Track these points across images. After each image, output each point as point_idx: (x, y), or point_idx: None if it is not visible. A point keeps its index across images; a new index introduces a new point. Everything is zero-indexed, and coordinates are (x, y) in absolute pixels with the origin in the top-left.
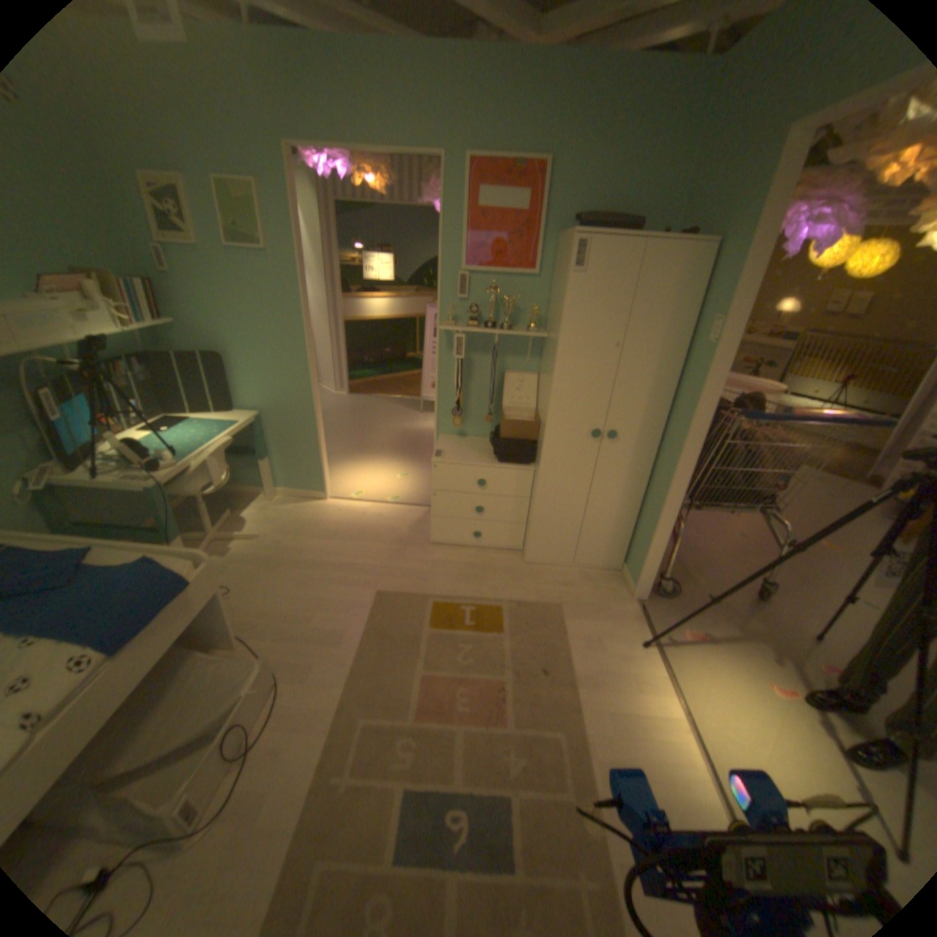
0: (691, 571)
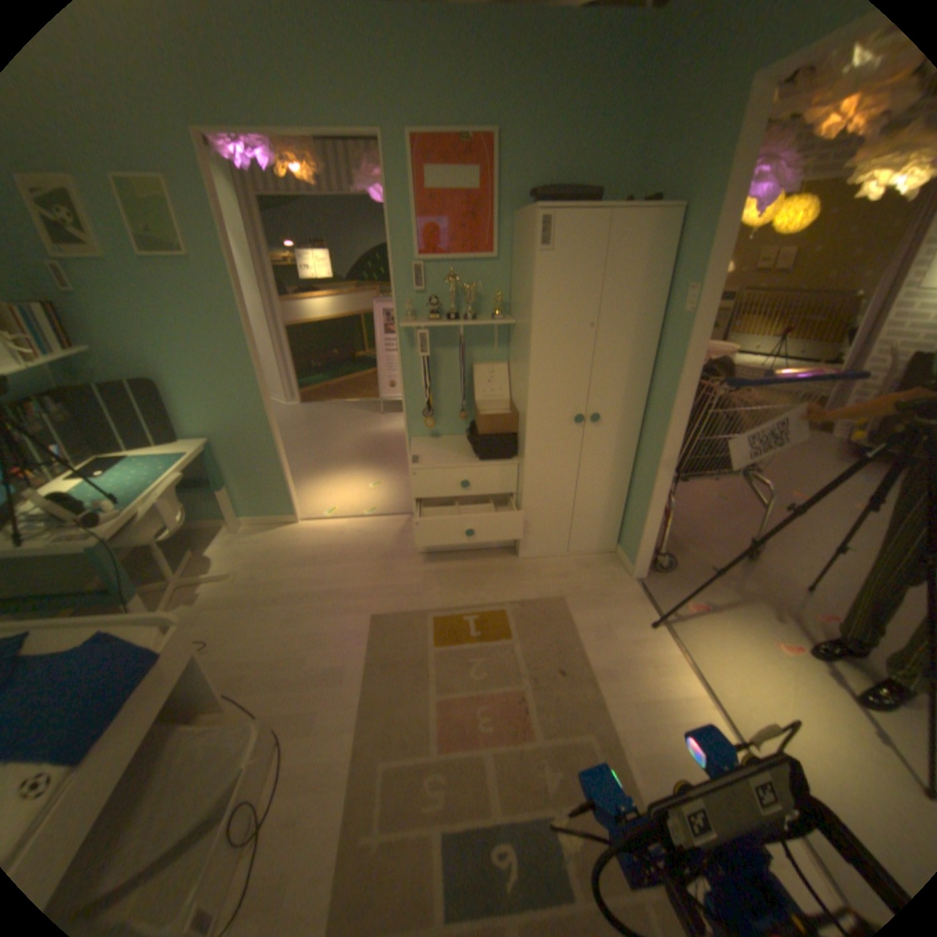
0: (681, 542)
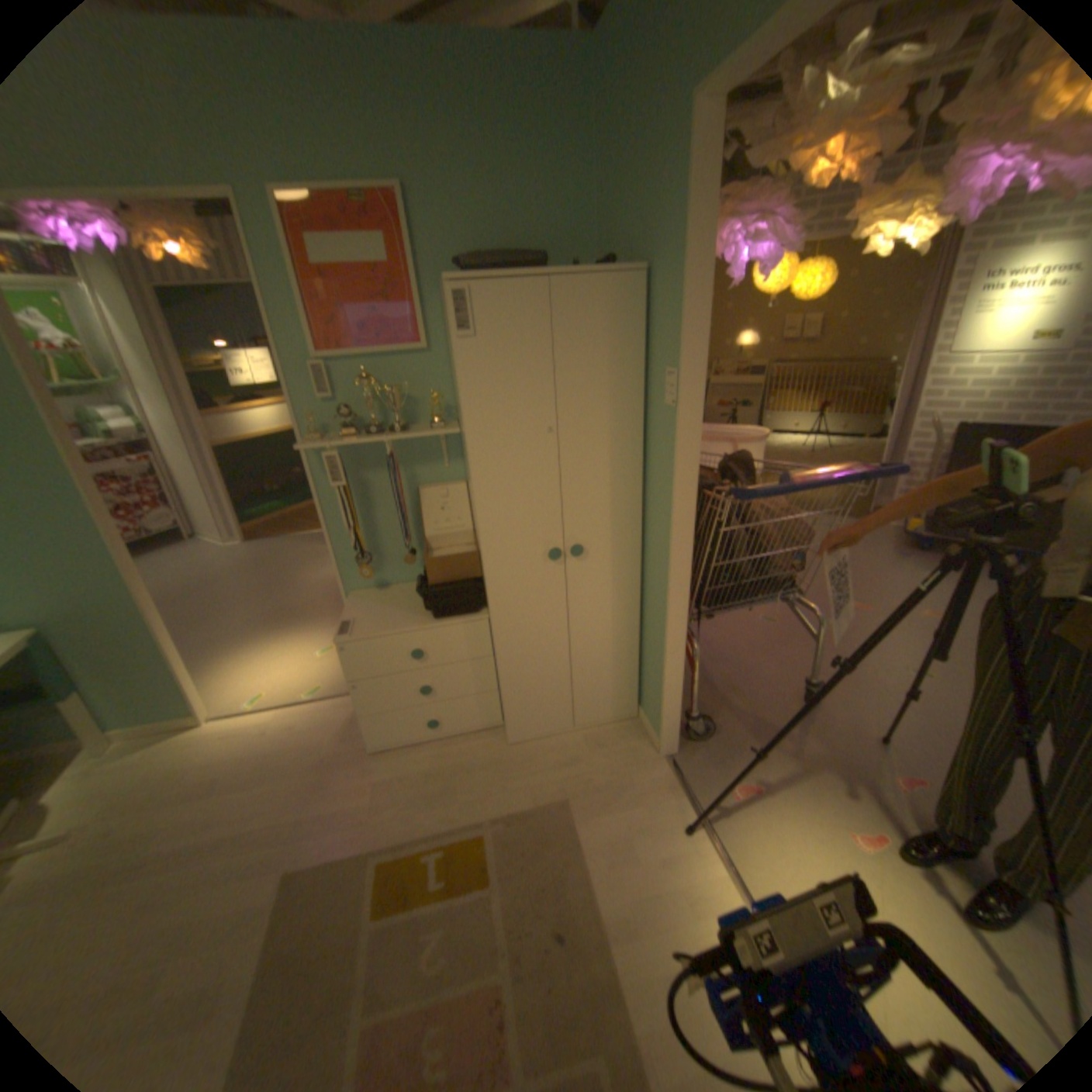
0: (721, 690)
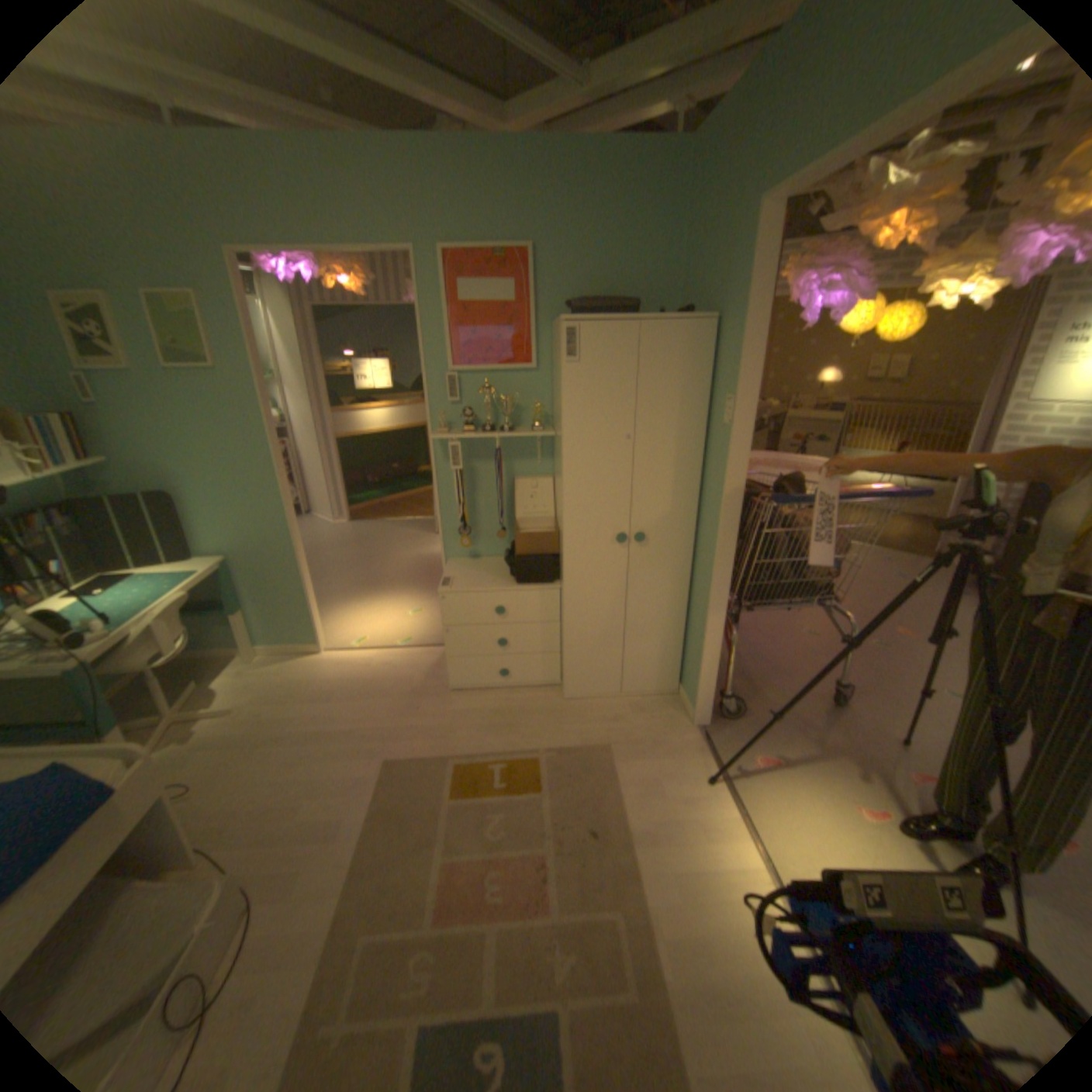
0: (757, 683)
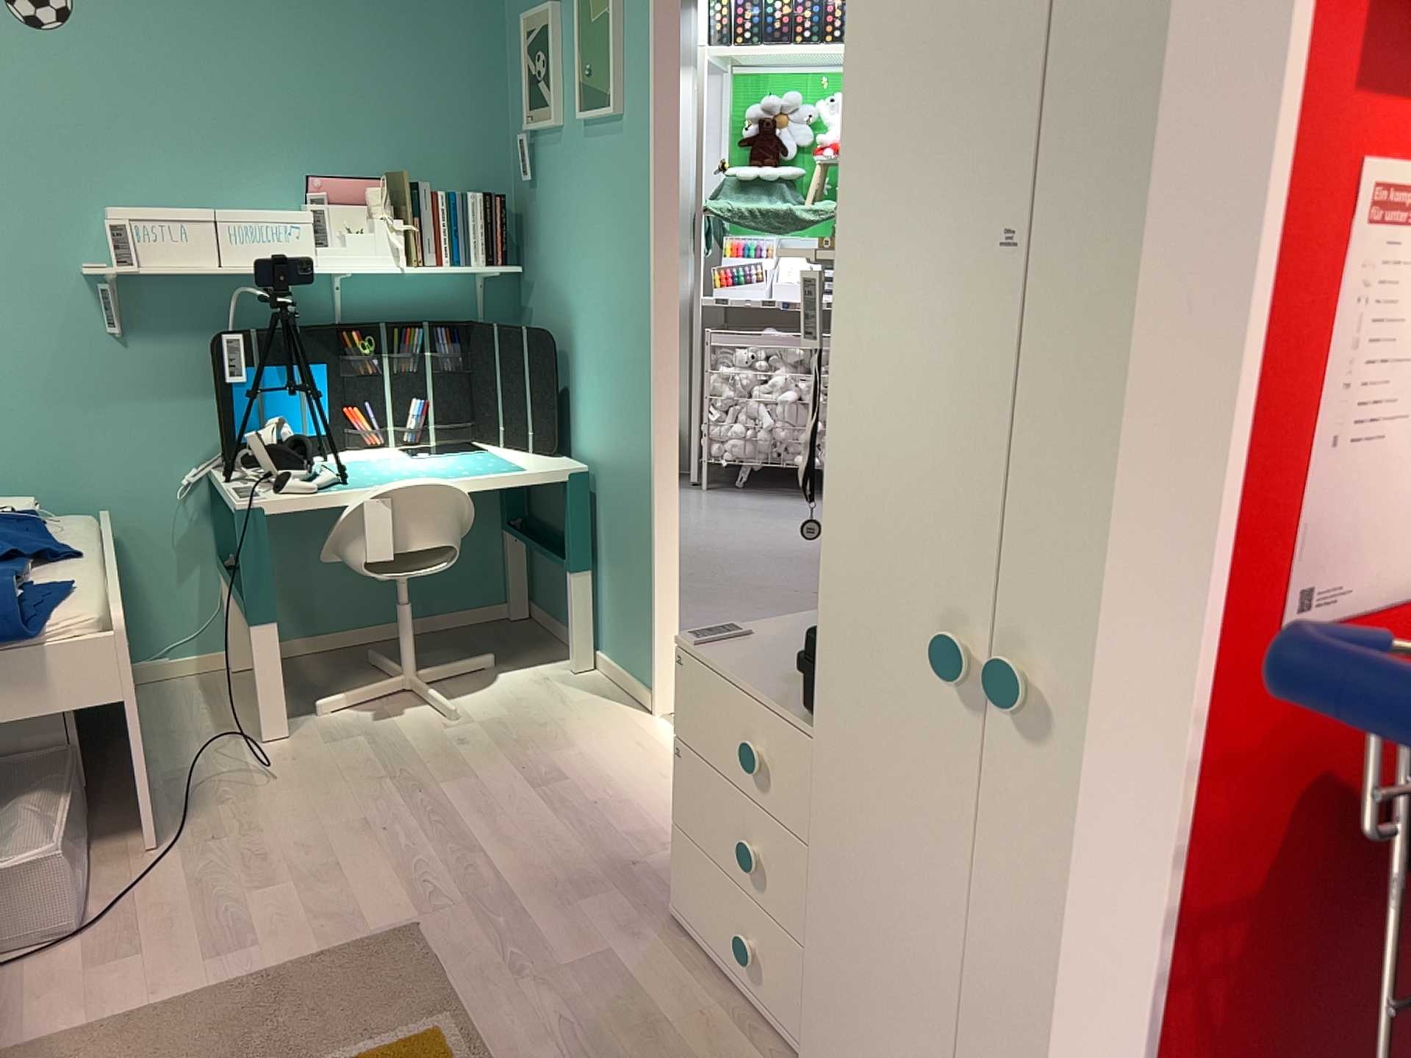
0: None
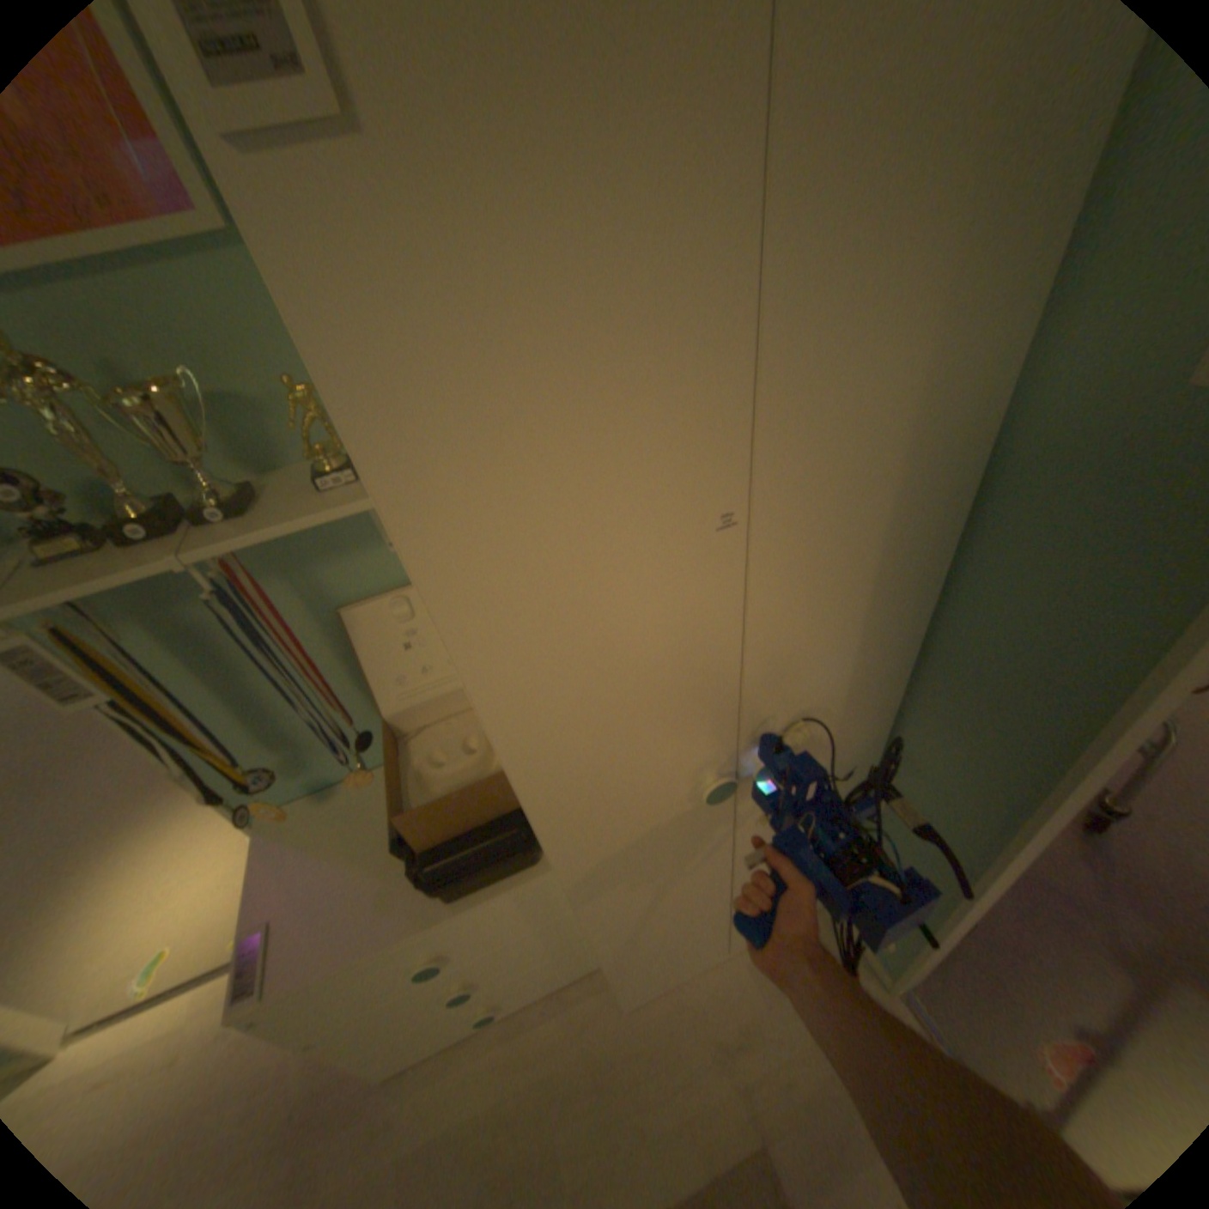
0: None
